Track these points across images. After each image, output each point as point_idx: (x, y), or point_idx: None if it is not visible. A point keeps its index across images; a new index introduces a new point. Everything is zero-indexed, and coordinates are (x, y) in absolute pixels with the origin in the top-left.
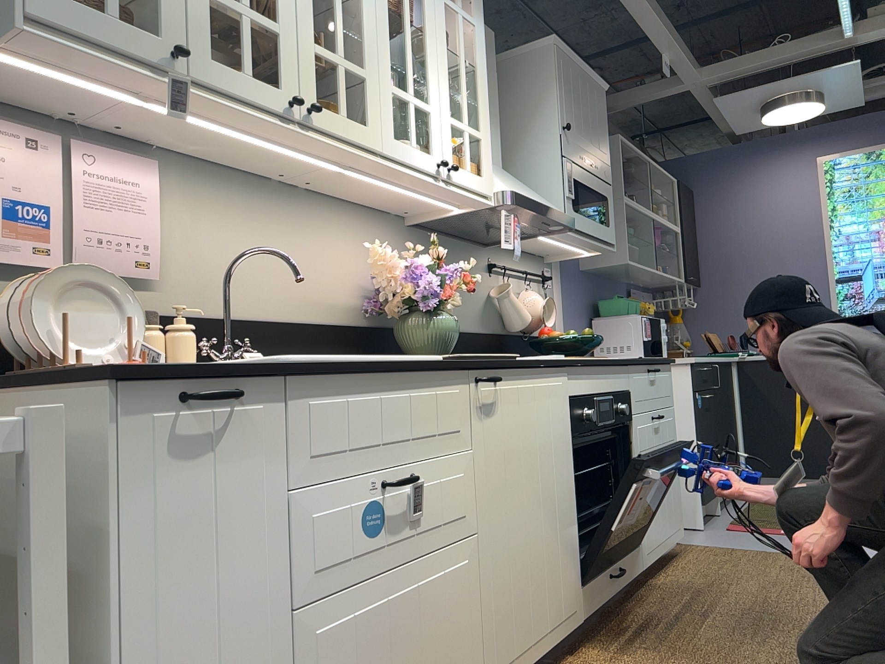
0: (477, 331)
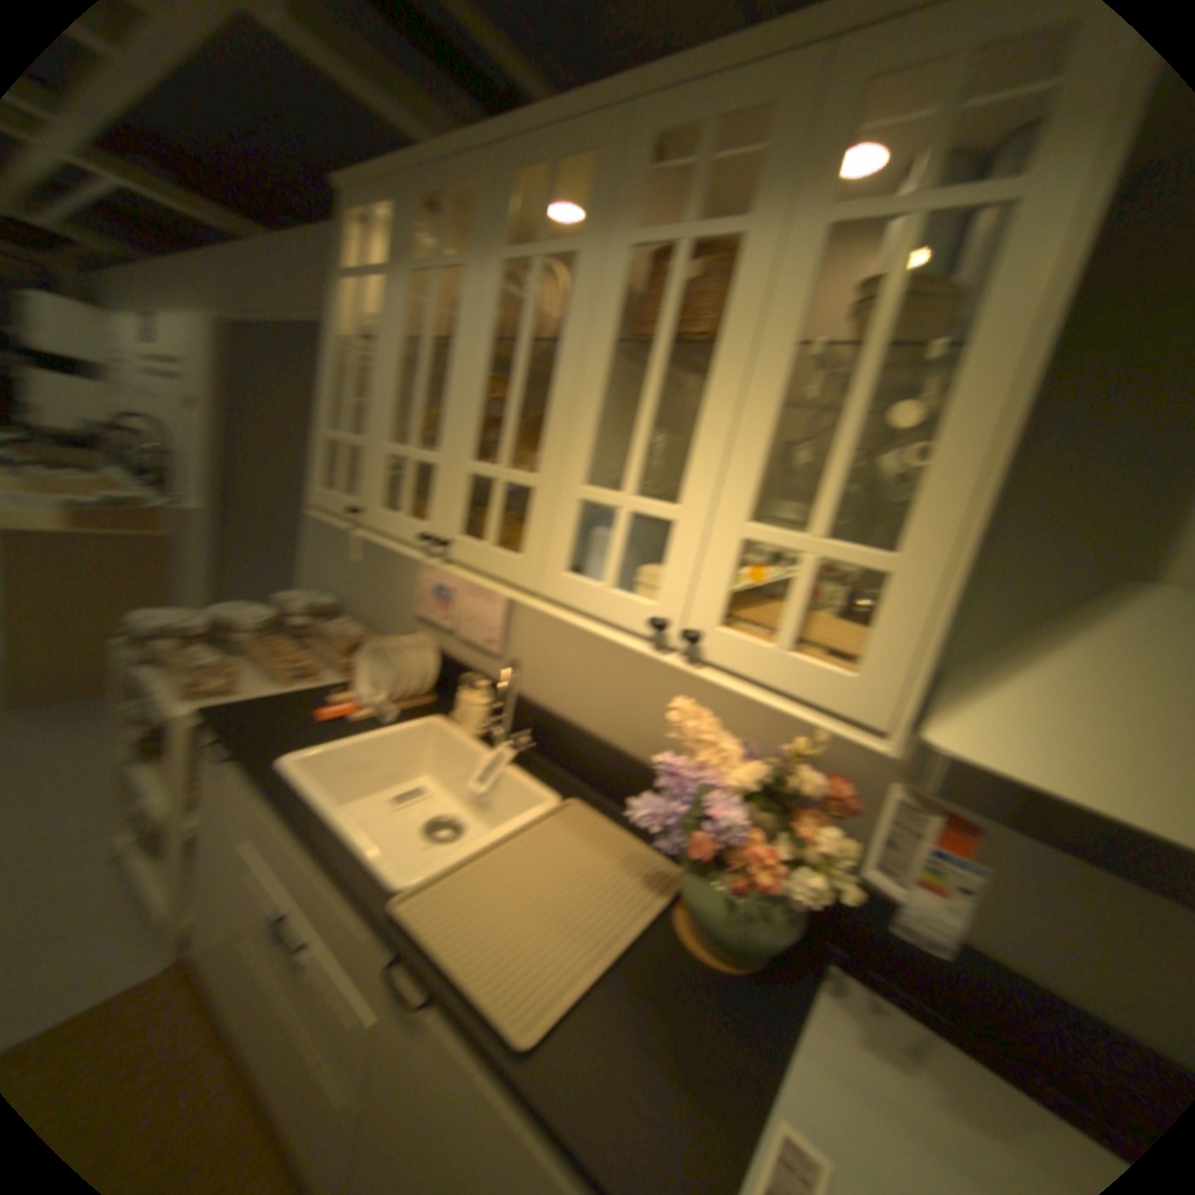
0: None
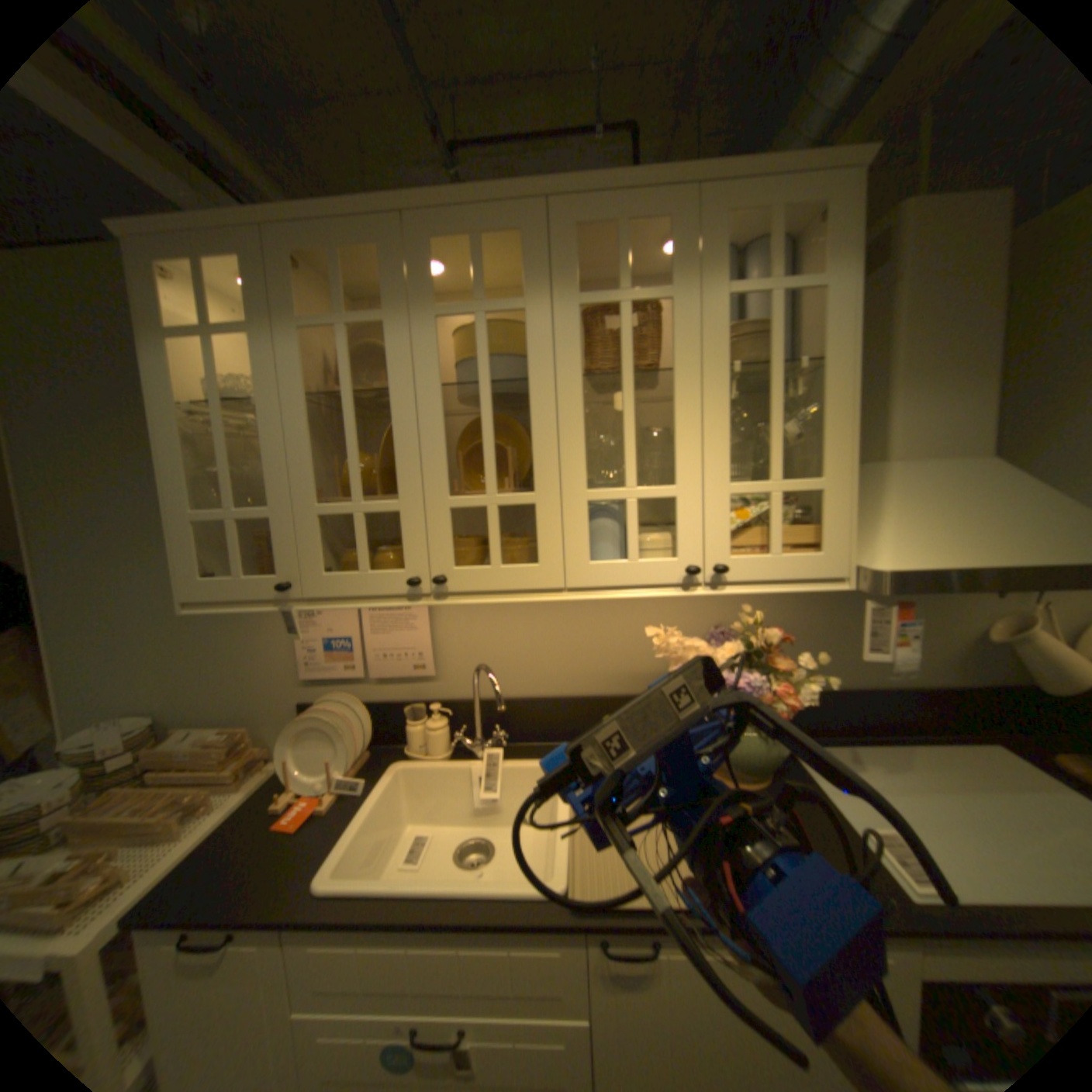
0: (939, 687)
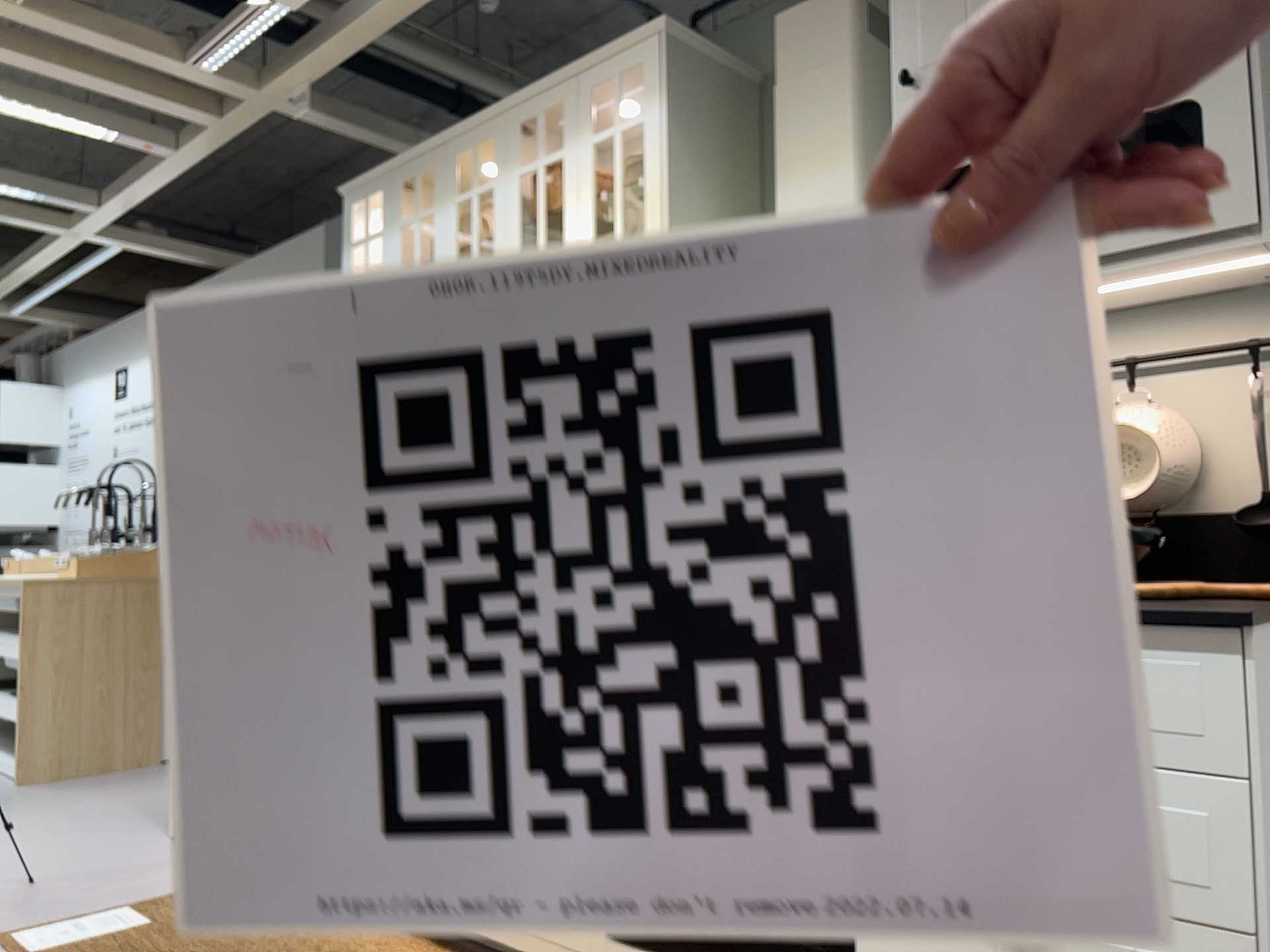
0: None
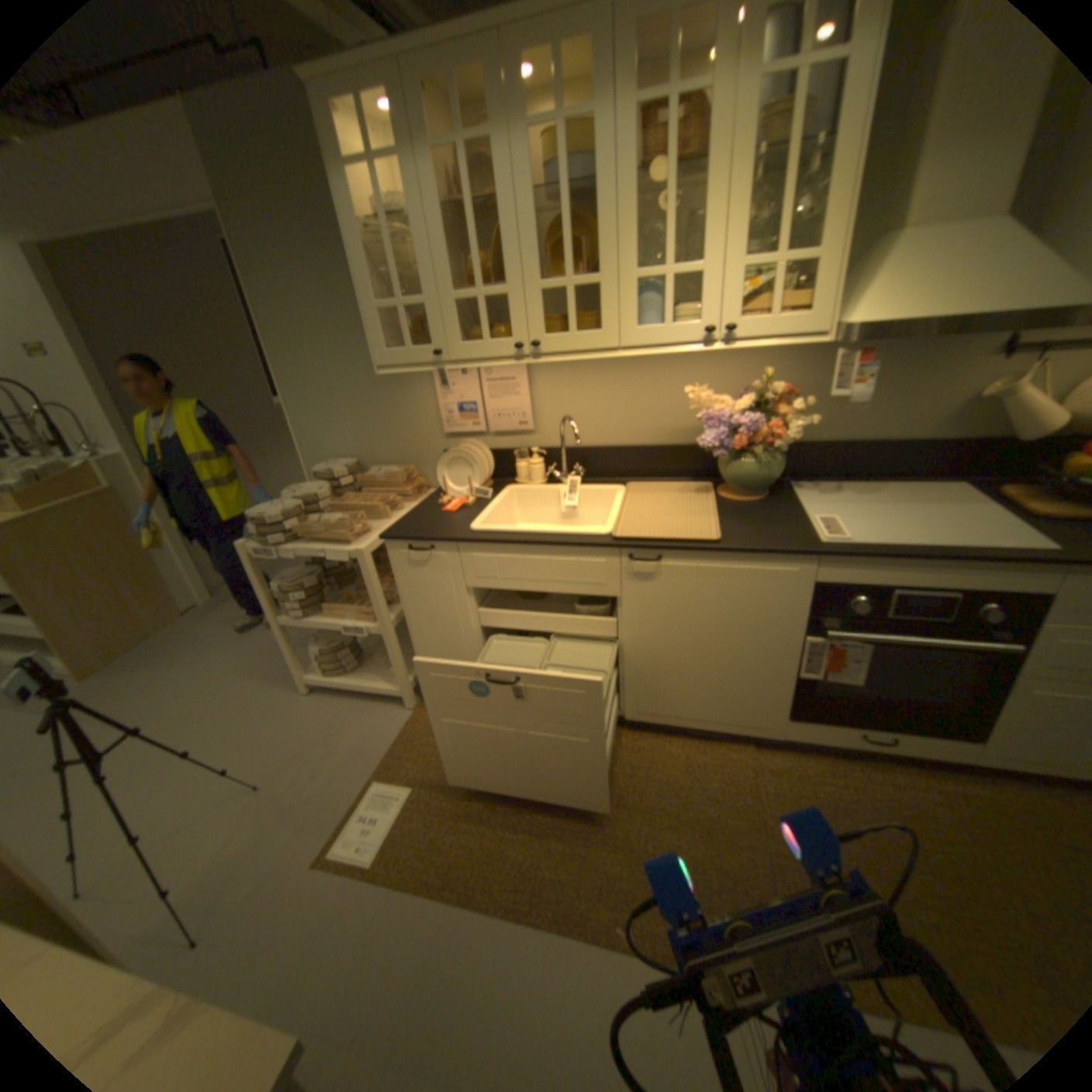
0: (929, 438)
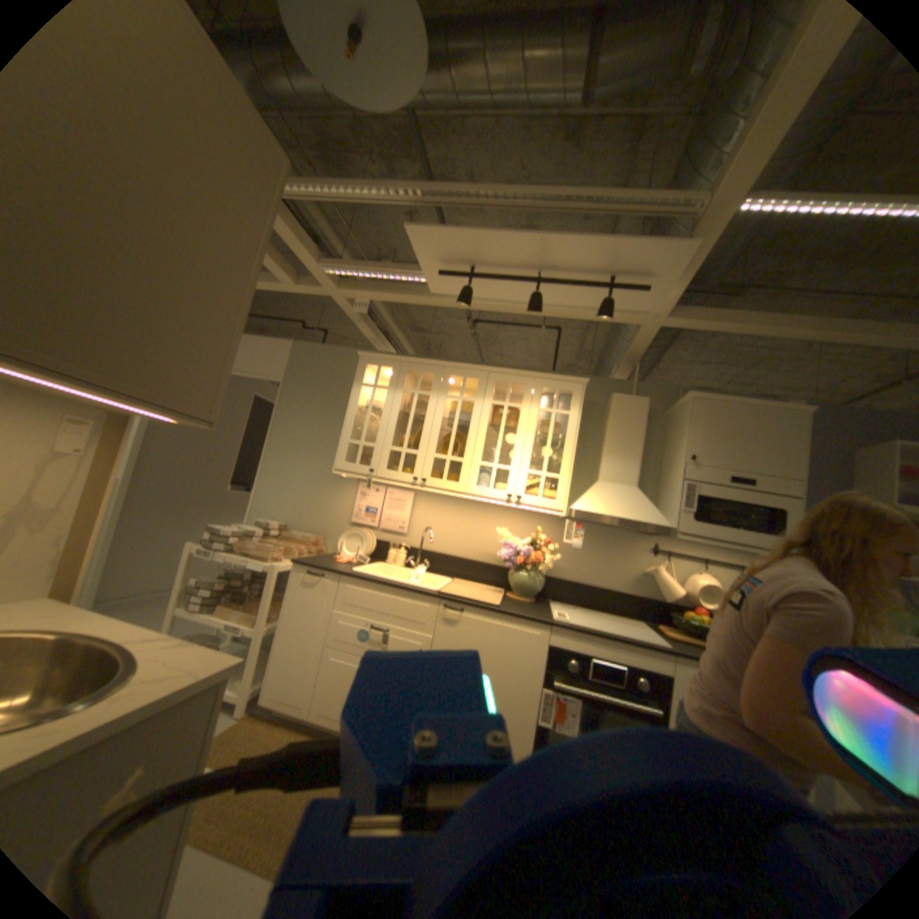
0: (623, 592)
